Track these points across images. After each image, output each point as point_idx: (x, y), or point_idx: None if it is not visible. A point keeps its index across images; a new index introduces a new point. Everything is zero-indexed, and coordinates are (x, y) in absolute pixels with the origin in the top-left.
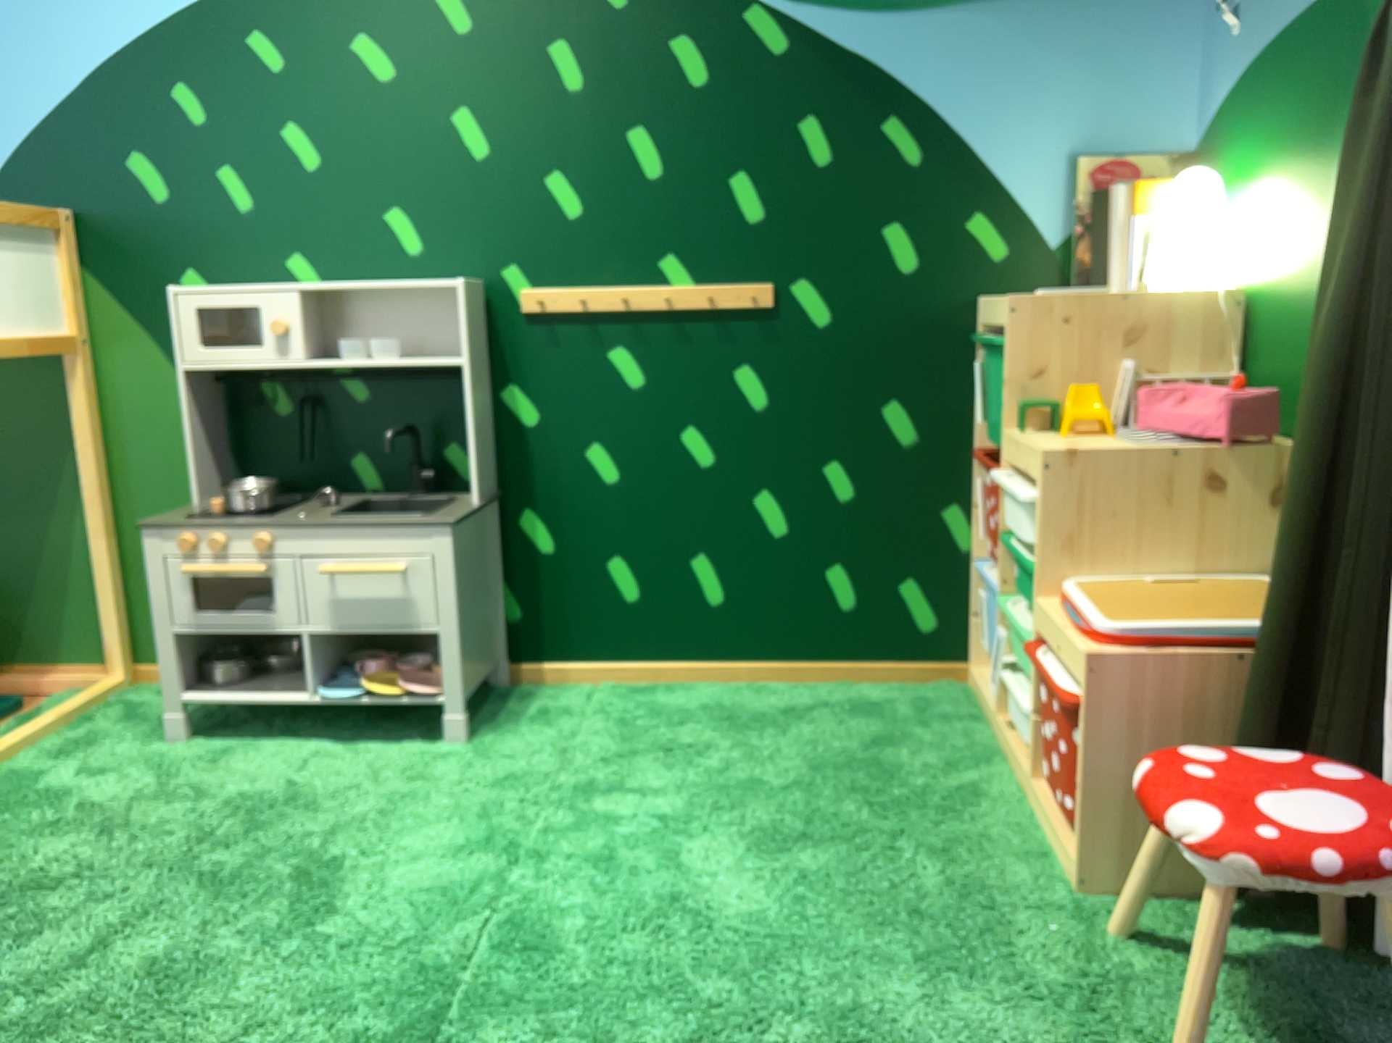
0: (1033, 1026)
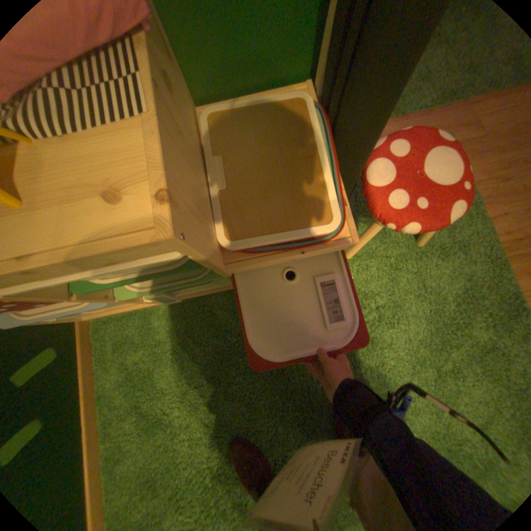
0: (409, 288)
